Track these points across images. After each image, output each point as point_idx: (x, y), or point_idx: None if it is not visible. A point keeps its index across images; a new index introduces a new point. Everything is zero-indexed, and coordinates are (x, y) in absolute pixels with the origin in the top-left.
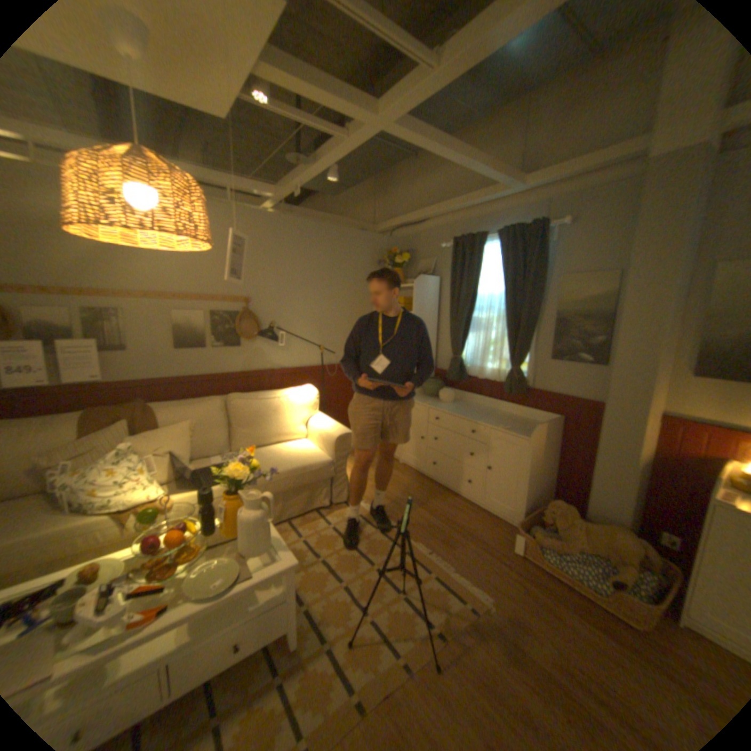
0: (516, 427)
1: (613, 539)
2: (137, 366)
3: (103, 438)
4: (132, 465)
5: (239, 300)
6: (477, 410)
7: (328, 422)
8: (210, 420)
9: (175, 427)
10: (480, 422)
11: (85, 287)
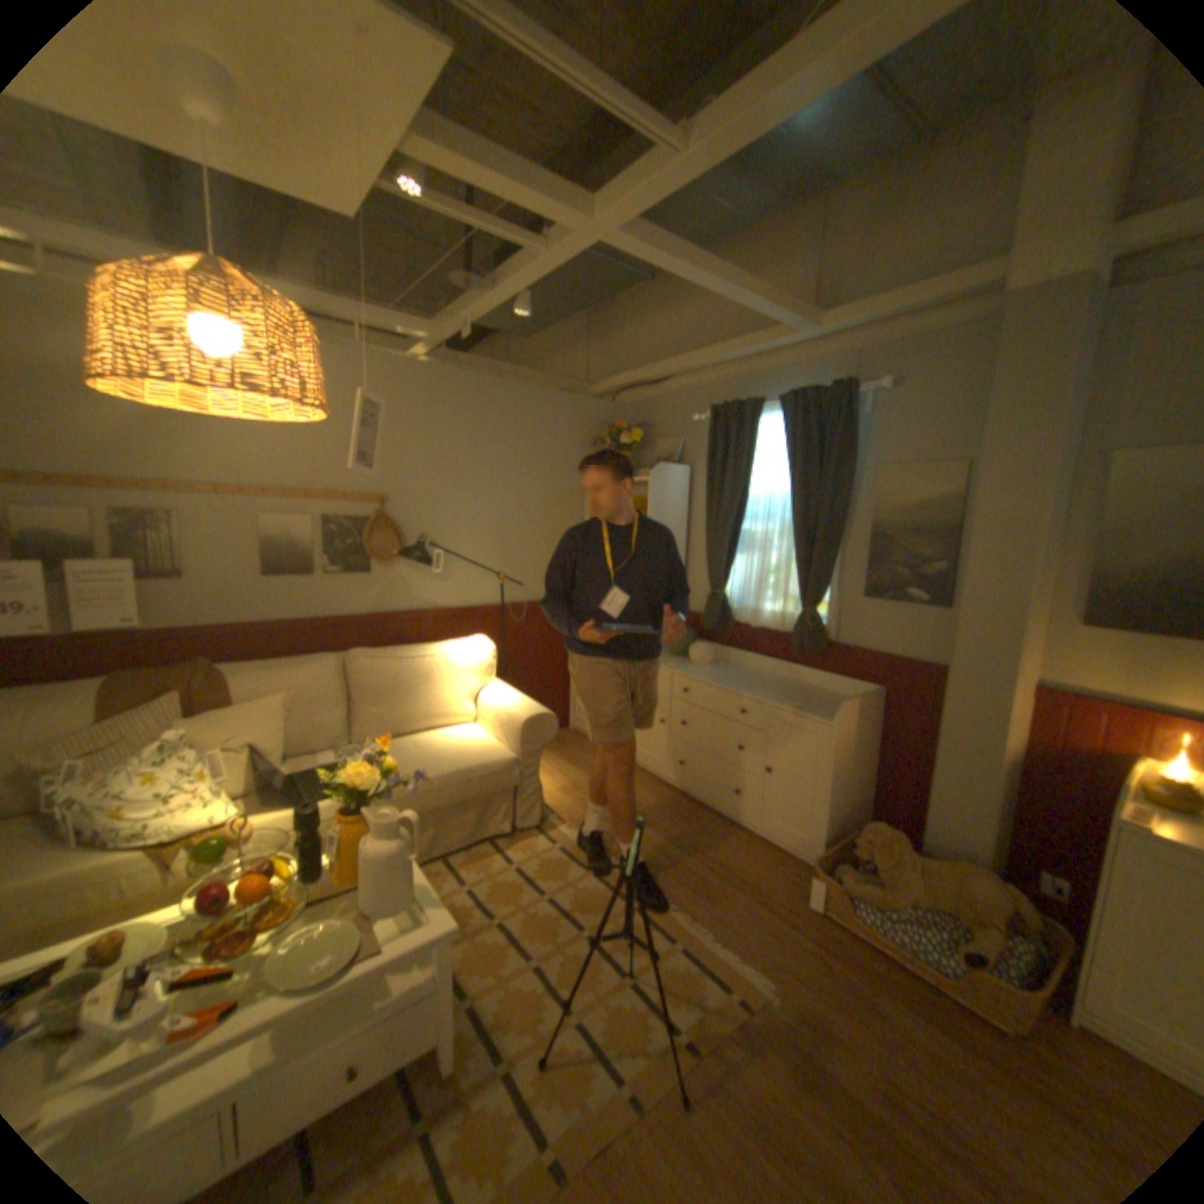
0: (811, 705)
1: (964, 885)
2: (201, 604)
3: (140, 721)
4: (187, 765)
5: (370, 500)
6: (750, 678)
7: (510, 696)
8: (319, 691)
9: (260, 704)
10: (755, 696)
11: (120, 475)
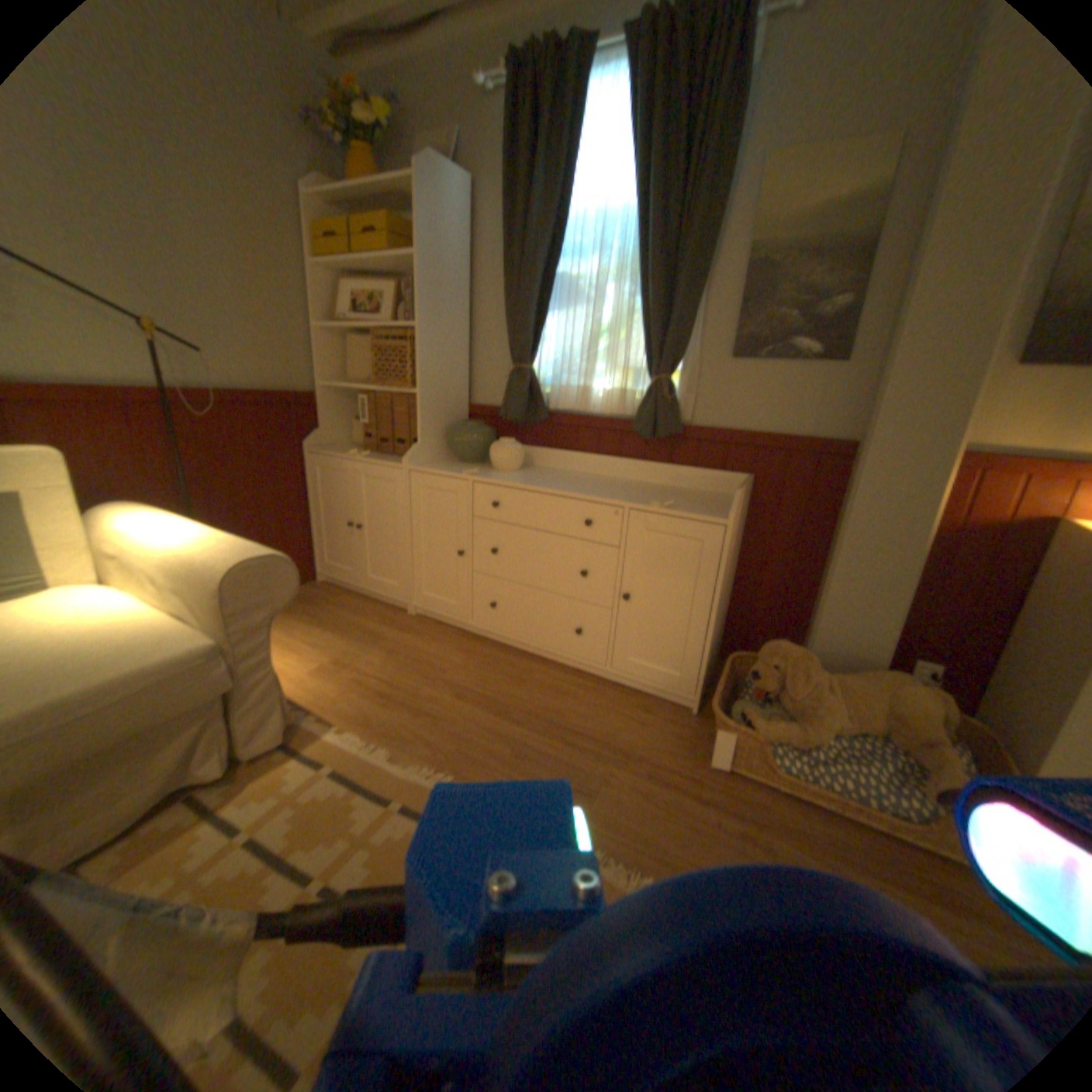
0: (680, 503)
1: (896, 699)
2: None
3: None
4: None
5: None
6: (581, 480)
7: (196, 532)
8: None
9: None
10: (605, 498)
11: None
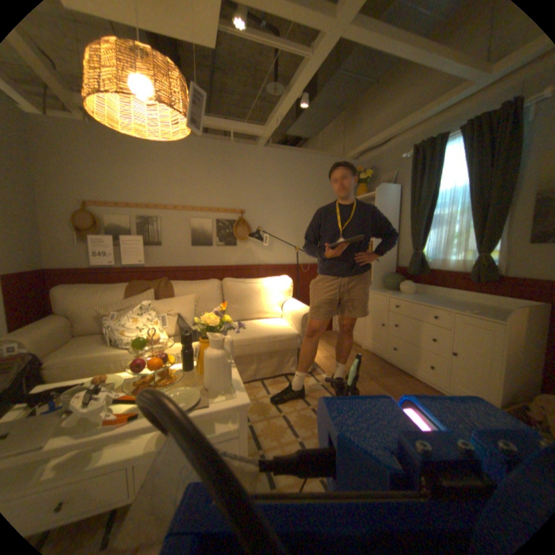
0: (488, 313)
1: None
2: (169, 256)
3: (139, 298)
4: (152, 316)
5: (237, 211)
6: (441, 300)
7: (298, 304)
8: (210, 294)
9: (185, 296)
10: (445, 307)
11: (141, 201)
